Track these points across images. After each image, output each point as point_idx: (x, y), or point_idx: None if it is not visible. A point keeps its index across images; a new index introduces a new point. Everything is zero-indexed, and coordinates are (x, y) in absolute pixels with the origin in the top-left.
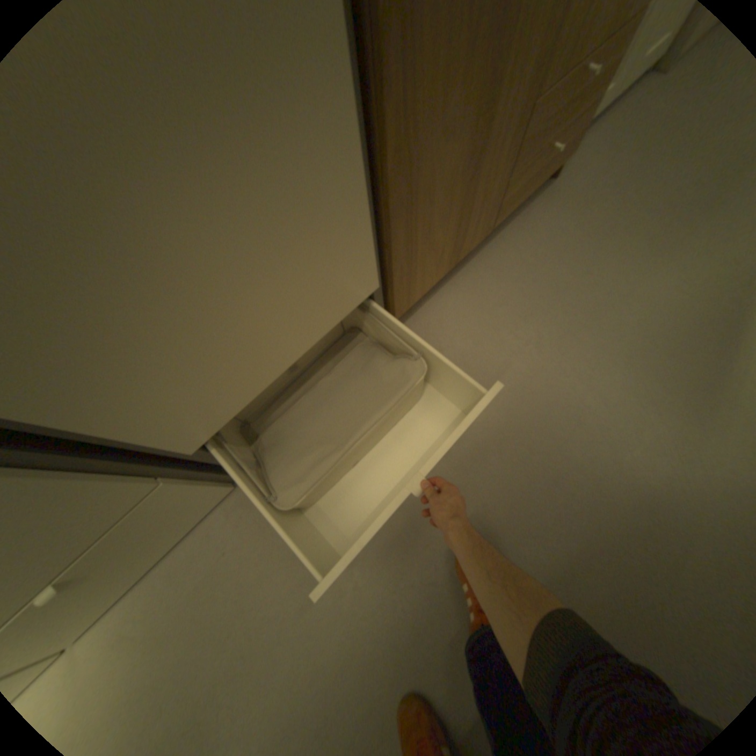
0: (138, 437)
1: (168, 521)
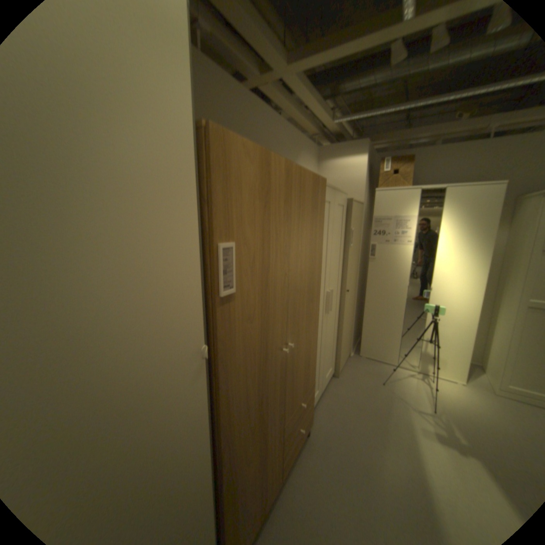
0: None
1: None
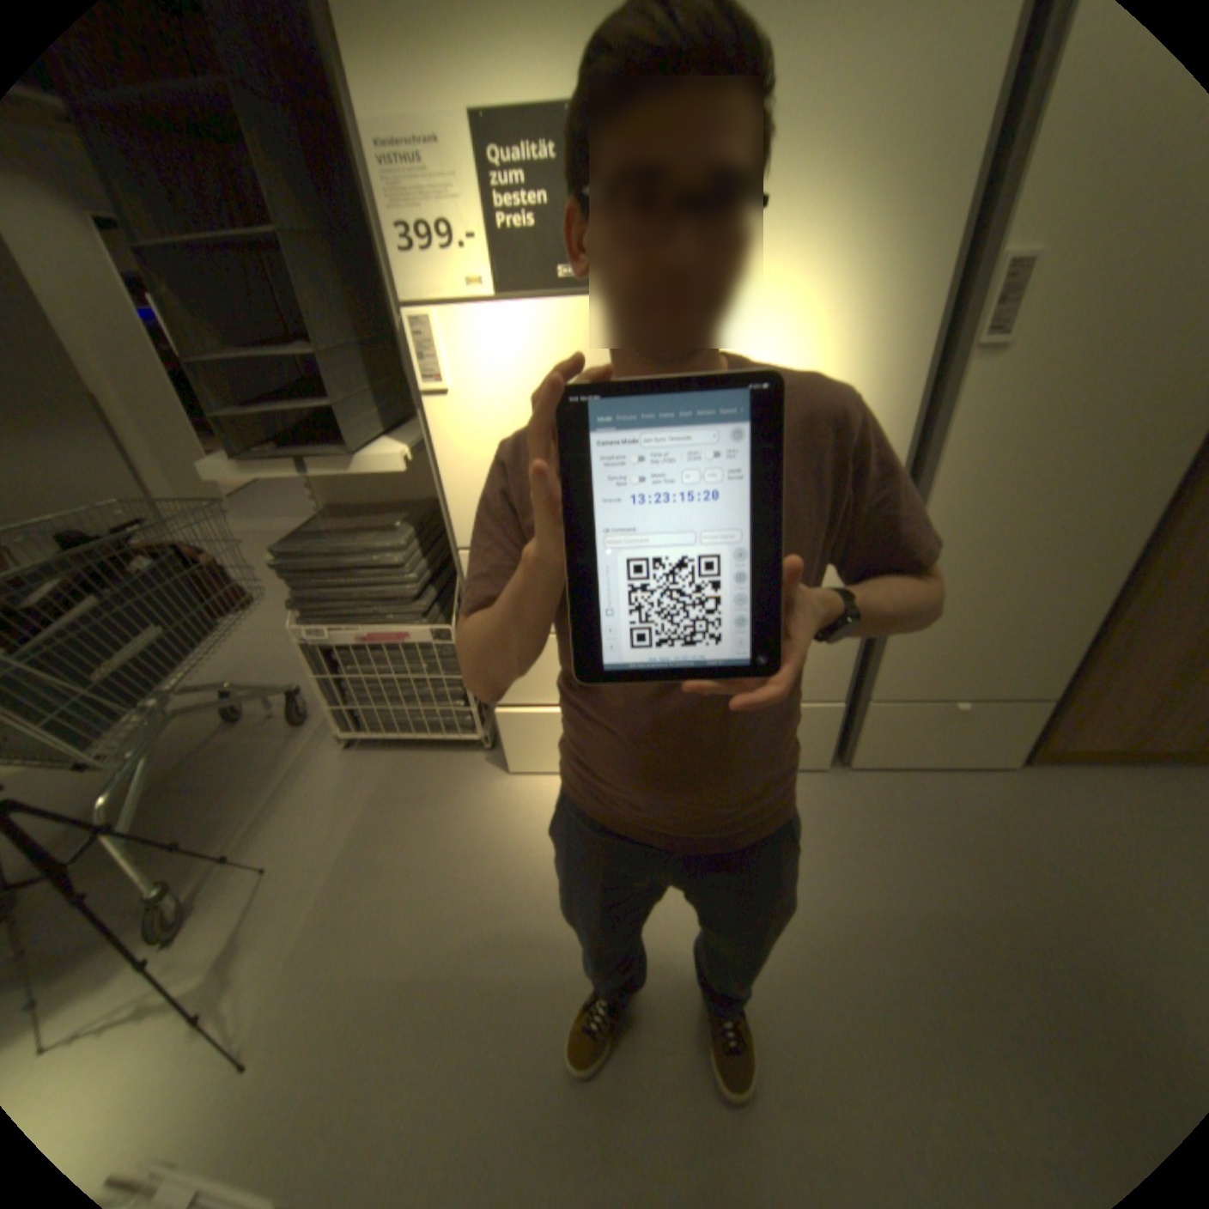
0: (888, 664)
1: (802, 740)
